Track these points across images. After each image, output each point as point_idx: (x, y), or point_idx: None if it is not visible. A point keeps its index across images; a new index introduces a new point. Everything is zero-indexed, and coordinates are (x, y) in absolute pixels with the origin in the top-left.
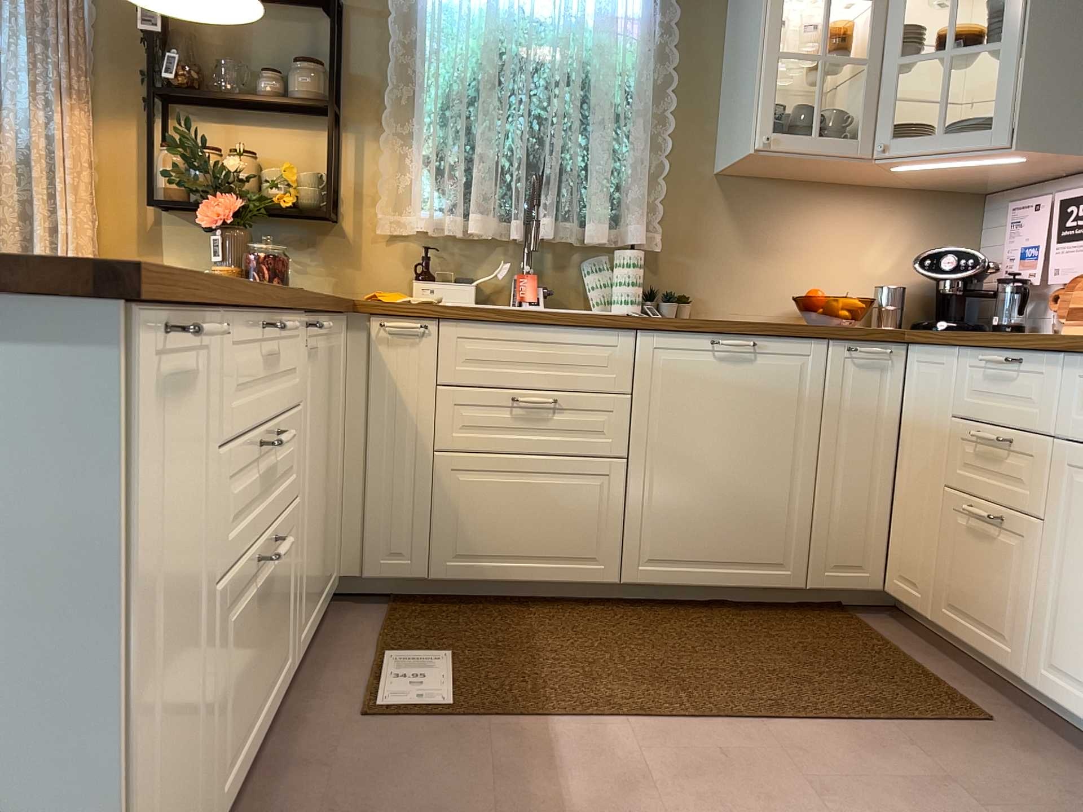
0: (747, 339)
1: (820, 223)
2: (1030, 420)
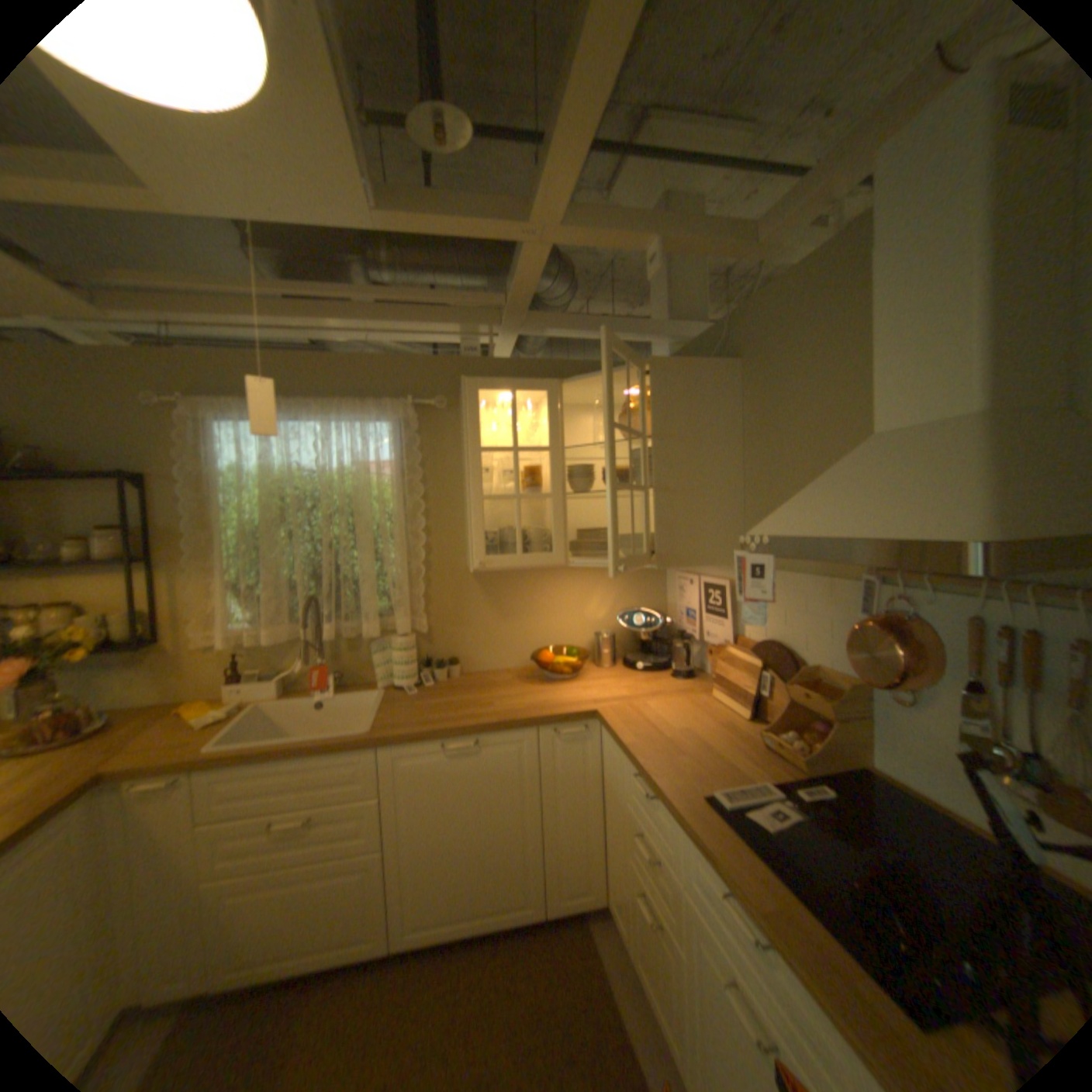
0: (470, 739)
1: (550, 591)
2: (668, 856)
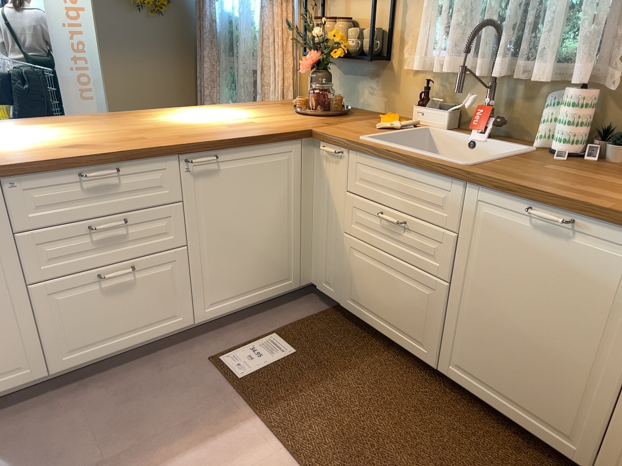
0: (565, 215)
1: None
2: None
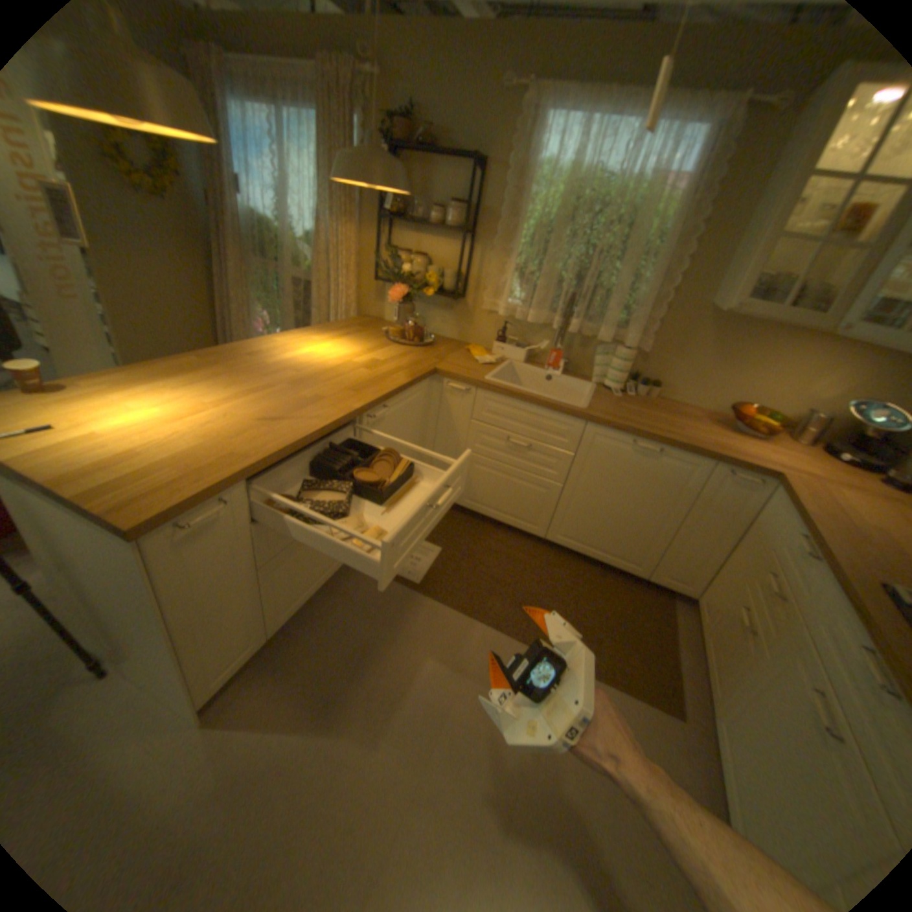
0: (658, 446)
1: (787, 353)
2: (802, 599)
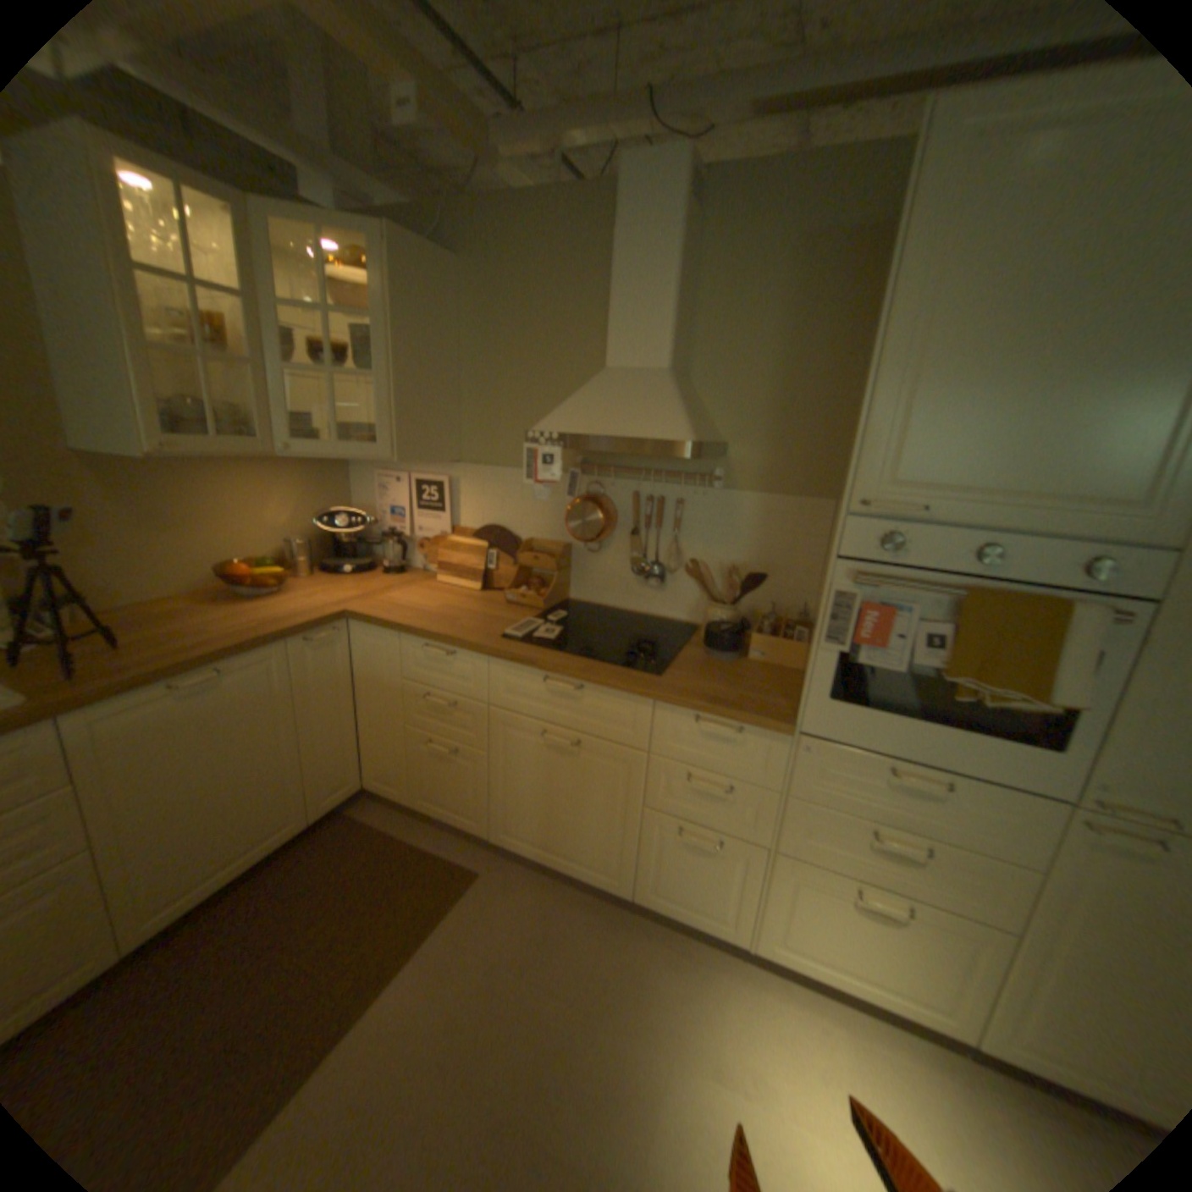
0: (205, 670)
1: (215, 491)
2: (466, 691)
